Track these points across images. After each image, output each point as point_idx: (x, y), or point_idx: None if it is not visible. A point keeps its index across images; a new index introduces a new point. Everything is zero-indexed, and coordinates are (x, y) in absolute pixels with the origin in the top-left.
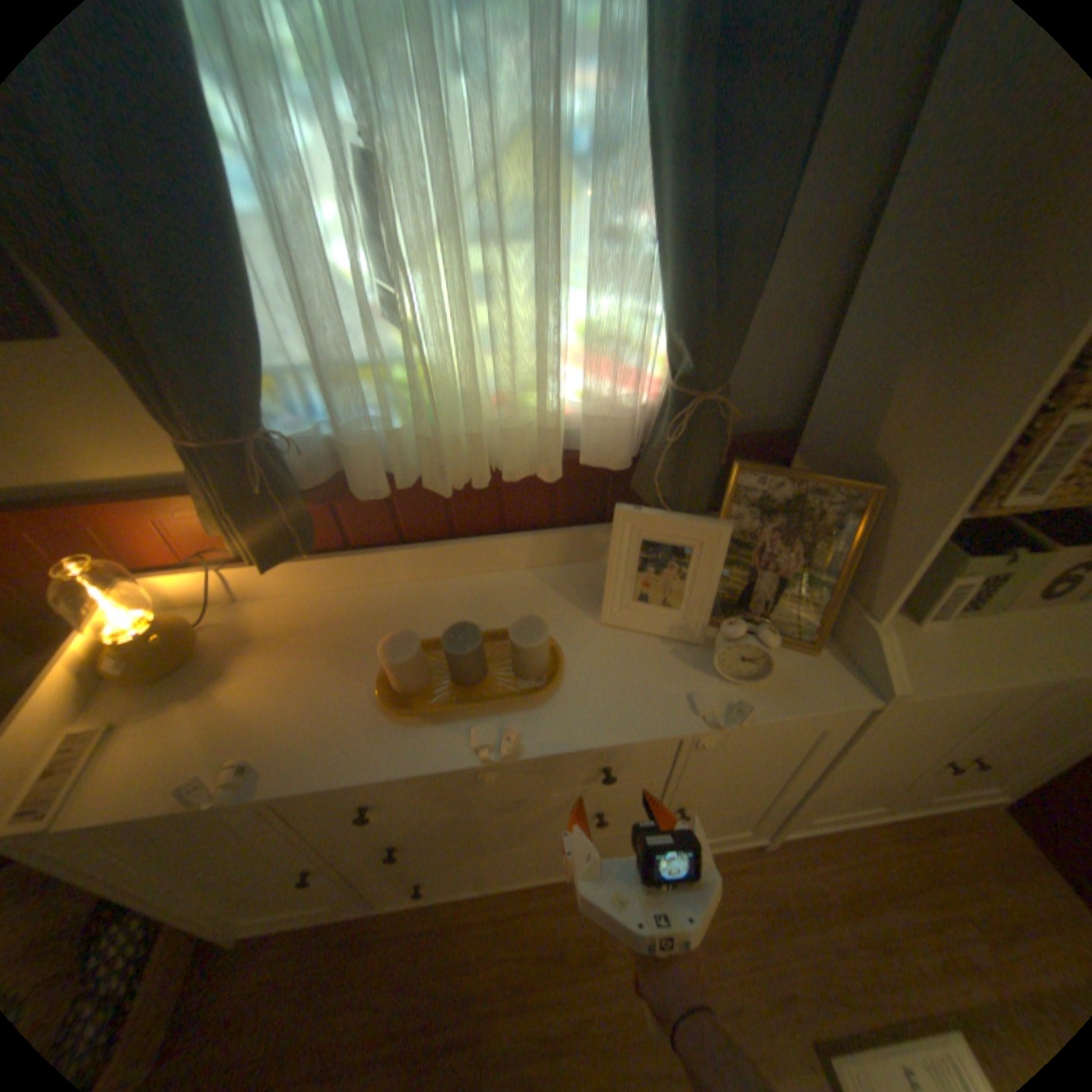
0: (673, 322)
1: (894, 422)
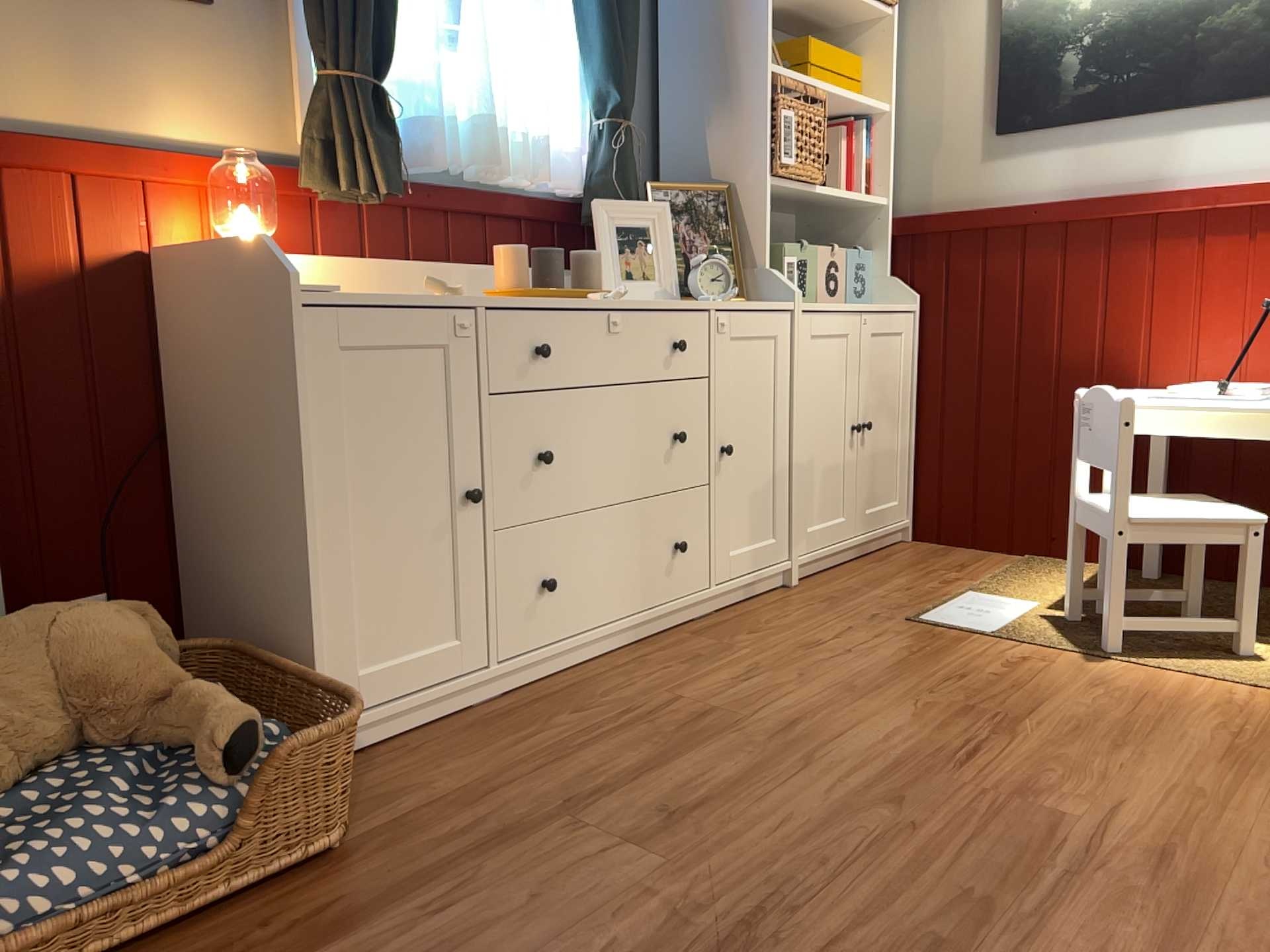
0: (599, 81)
1: (714, 158)
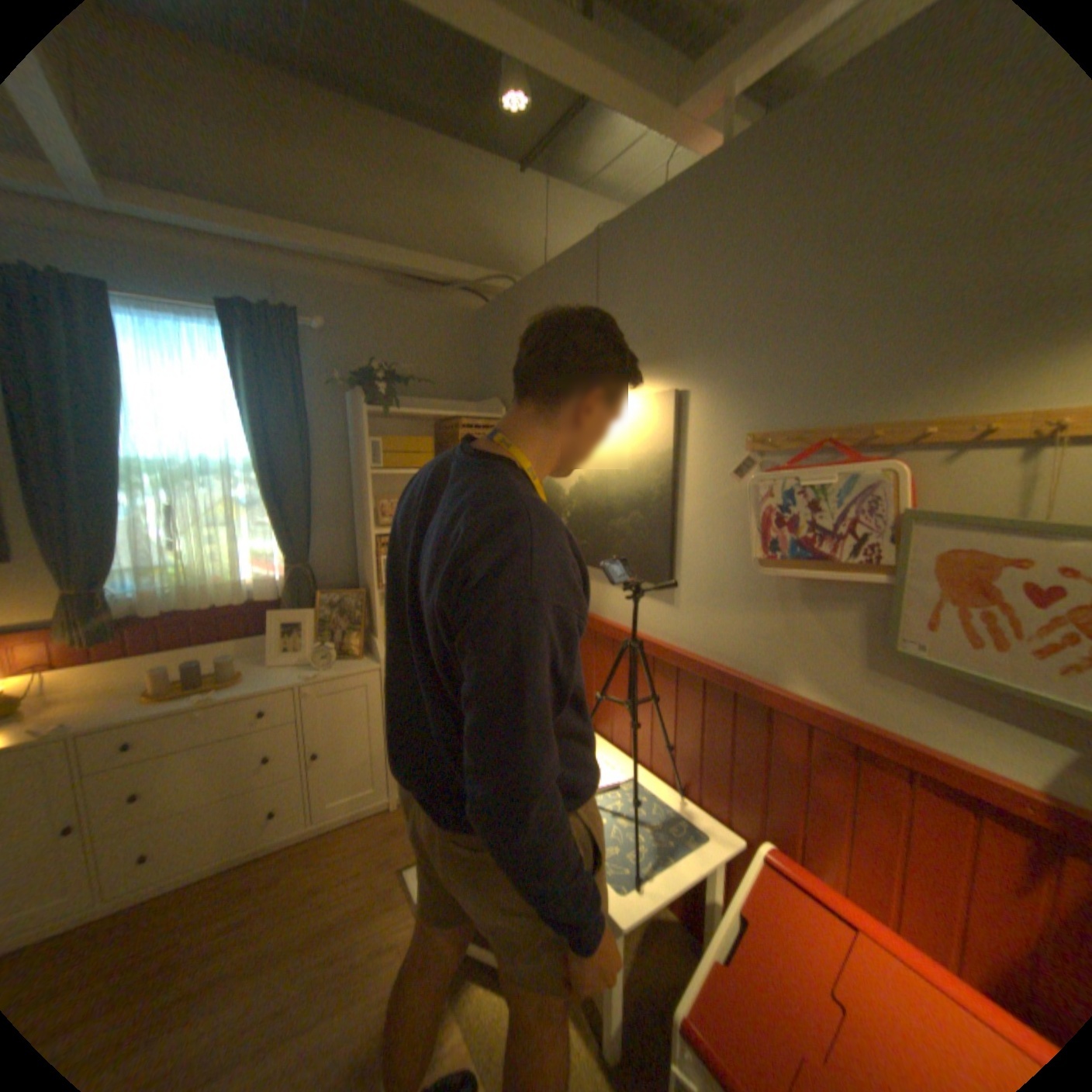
0: (278, 547)
1: (365, 572)
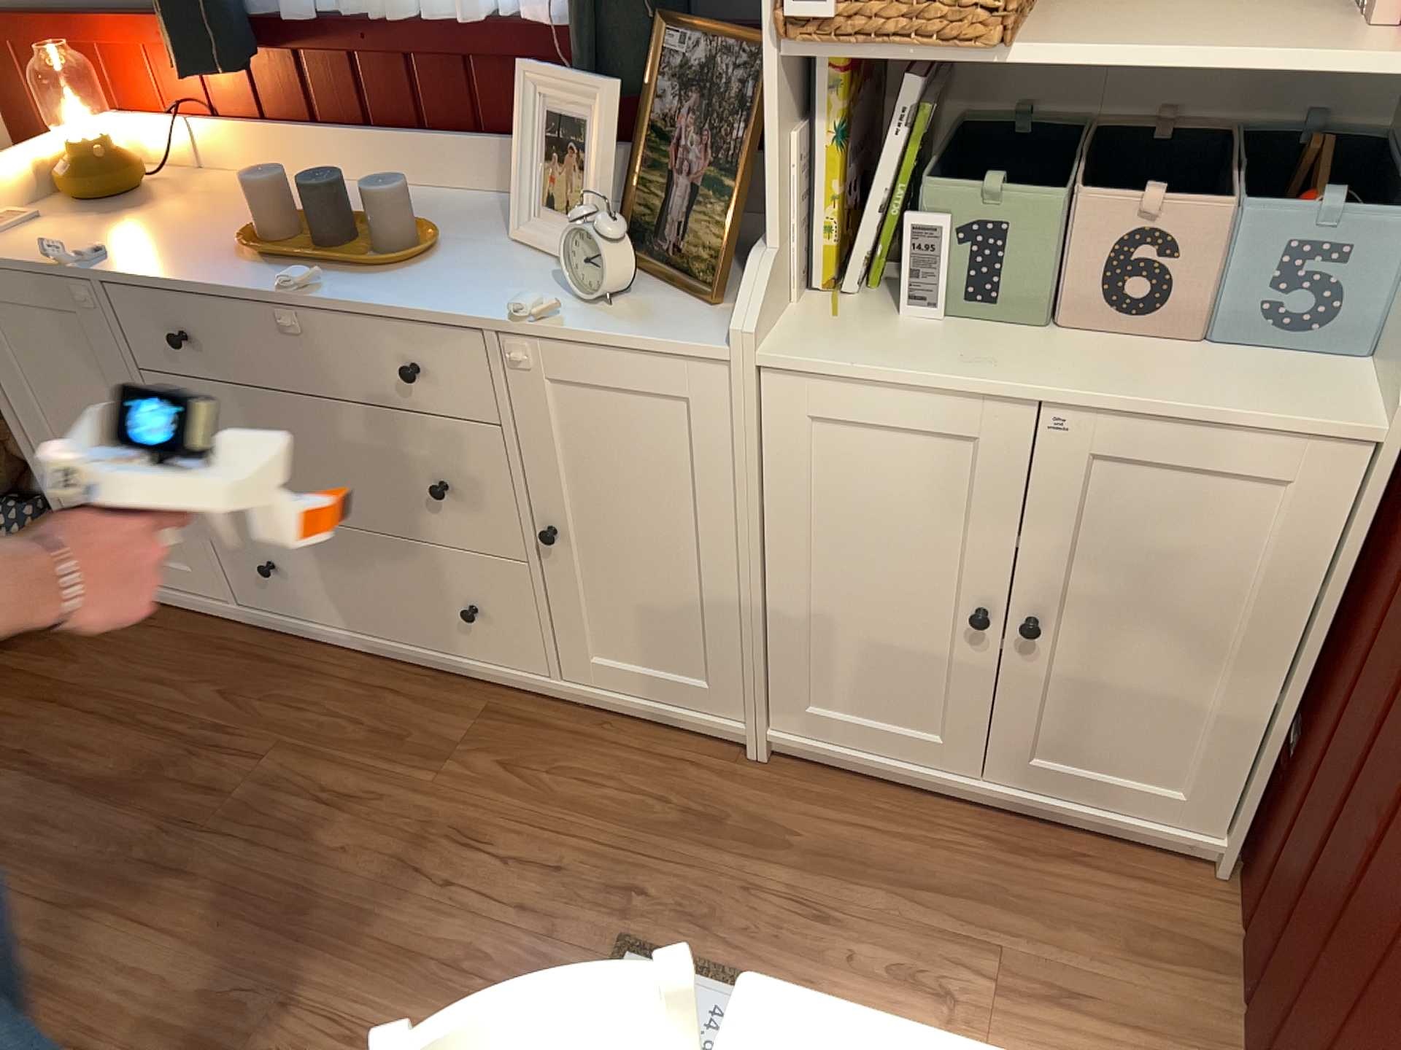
0: None
1: None
